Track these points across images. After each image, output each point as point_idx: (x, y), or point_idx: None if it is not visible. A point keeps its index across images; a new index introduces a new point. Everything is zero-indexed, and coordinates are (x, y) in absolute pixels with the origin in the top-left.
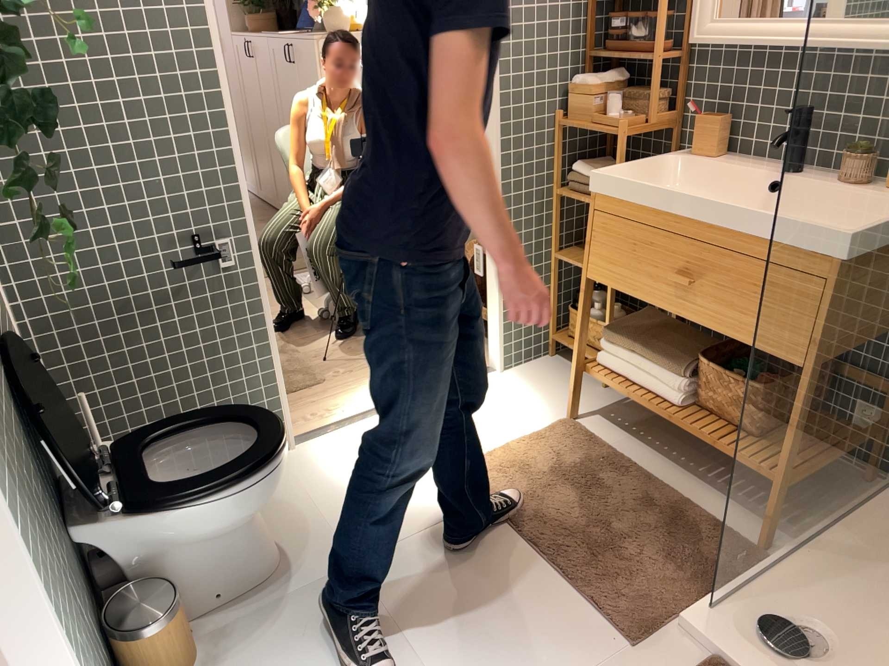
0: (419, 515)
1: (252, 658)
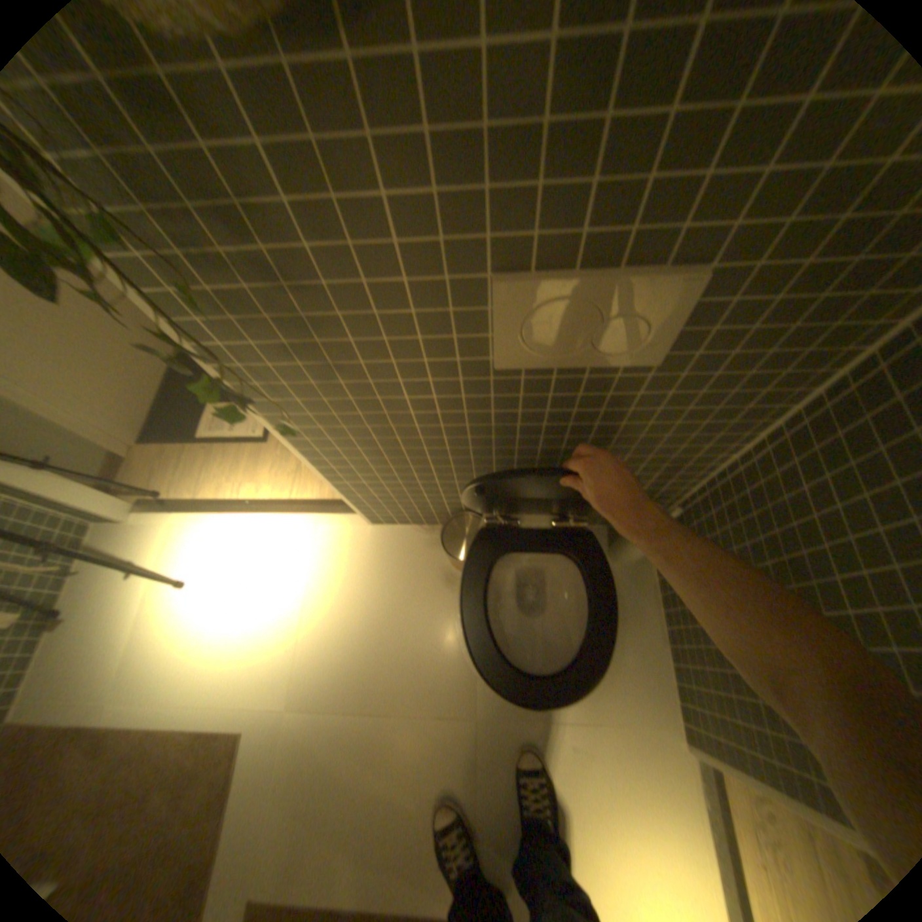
0: (498, 830)
1: (437, 608)
